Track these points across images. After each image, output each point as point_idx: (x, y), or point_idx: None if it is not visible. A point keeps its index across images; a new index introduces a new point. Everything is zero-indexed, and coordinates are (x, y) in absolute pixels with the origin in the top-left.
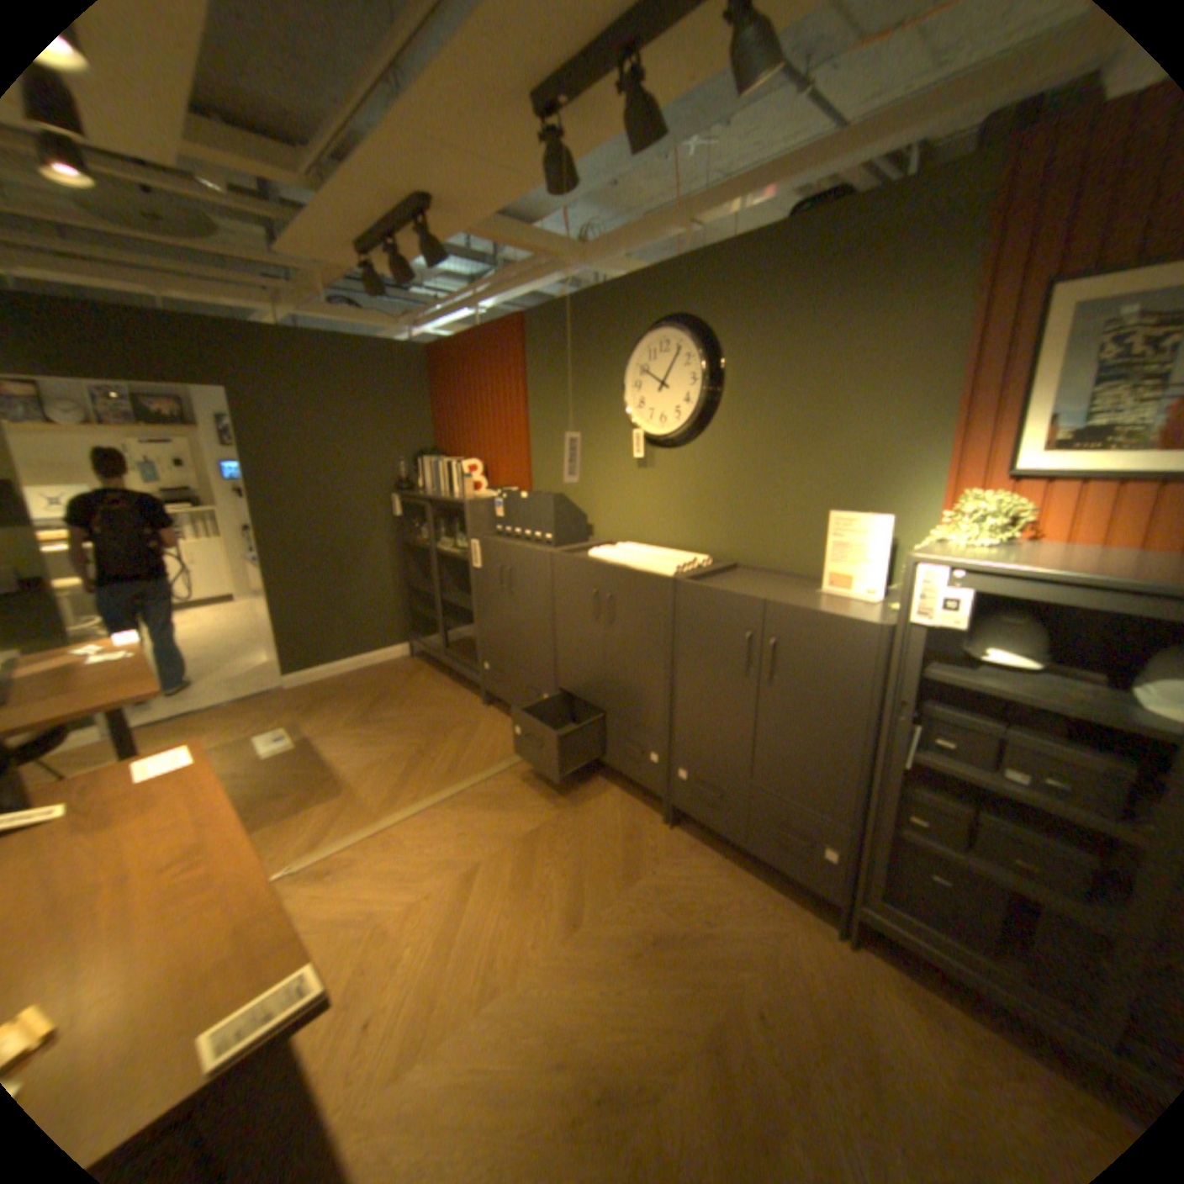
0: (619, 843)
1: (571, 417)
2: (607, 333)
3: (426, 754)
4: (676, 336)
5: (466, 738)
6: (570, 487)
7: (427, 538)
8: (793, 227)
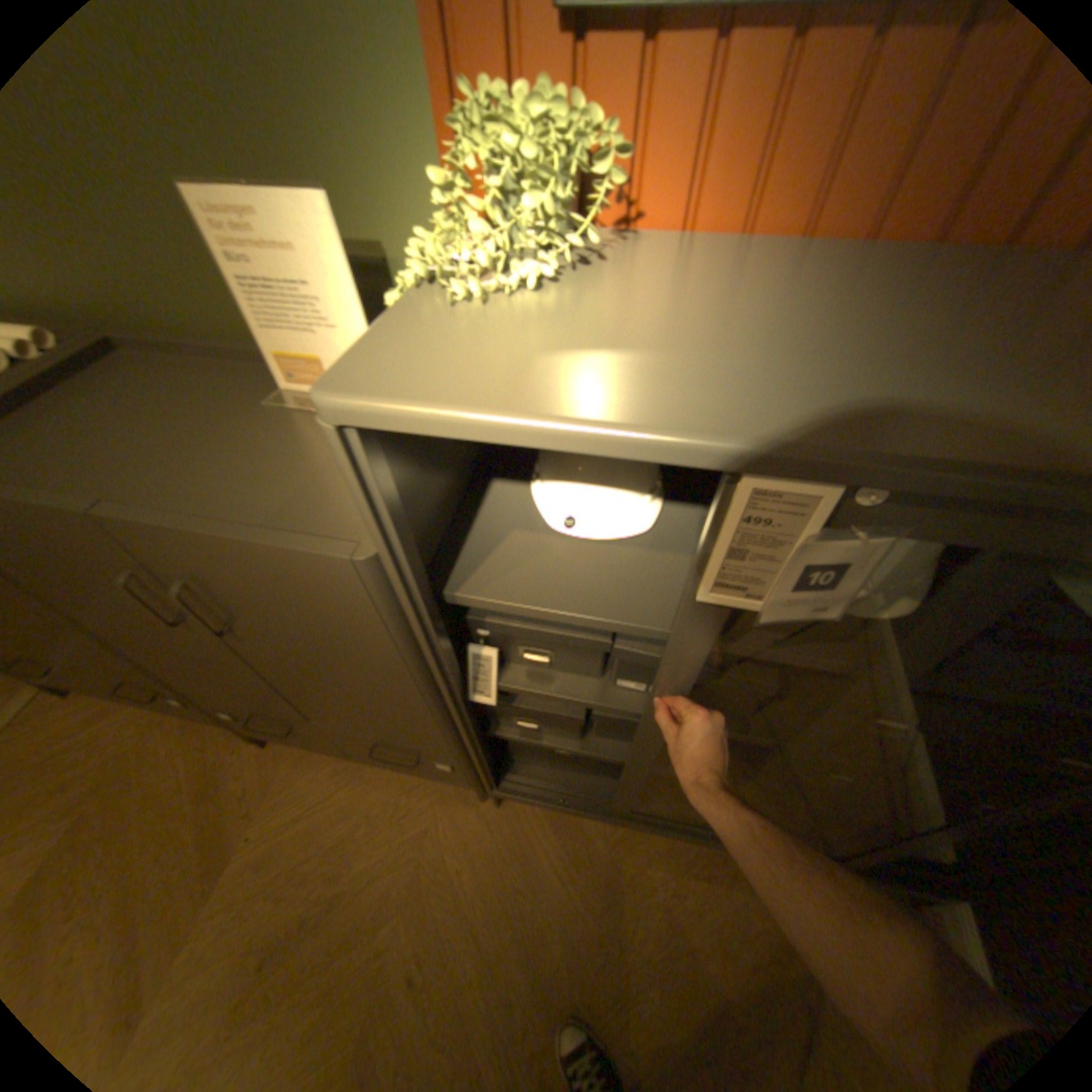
0: (185, 816)
1: None
2: None
3: None
4: None
5: None
6: None
7: None
8: None
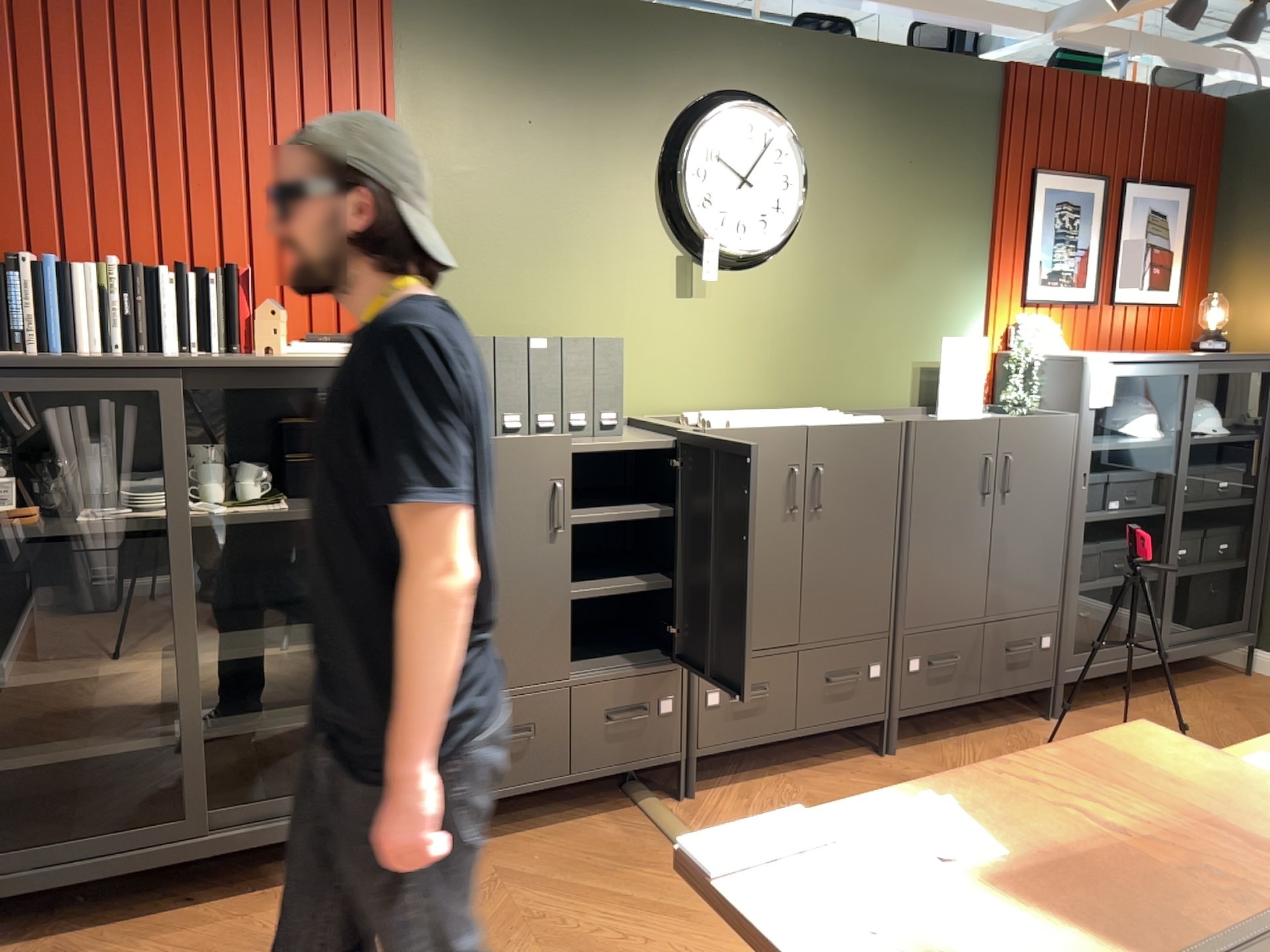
0: None
1: (534, 201)
2: (625, 79)
3: (594, 949)
4: (766, 123)
5: (561, 891)
6: (526, 329)
7: (13, 509)
8: (876, 53)
